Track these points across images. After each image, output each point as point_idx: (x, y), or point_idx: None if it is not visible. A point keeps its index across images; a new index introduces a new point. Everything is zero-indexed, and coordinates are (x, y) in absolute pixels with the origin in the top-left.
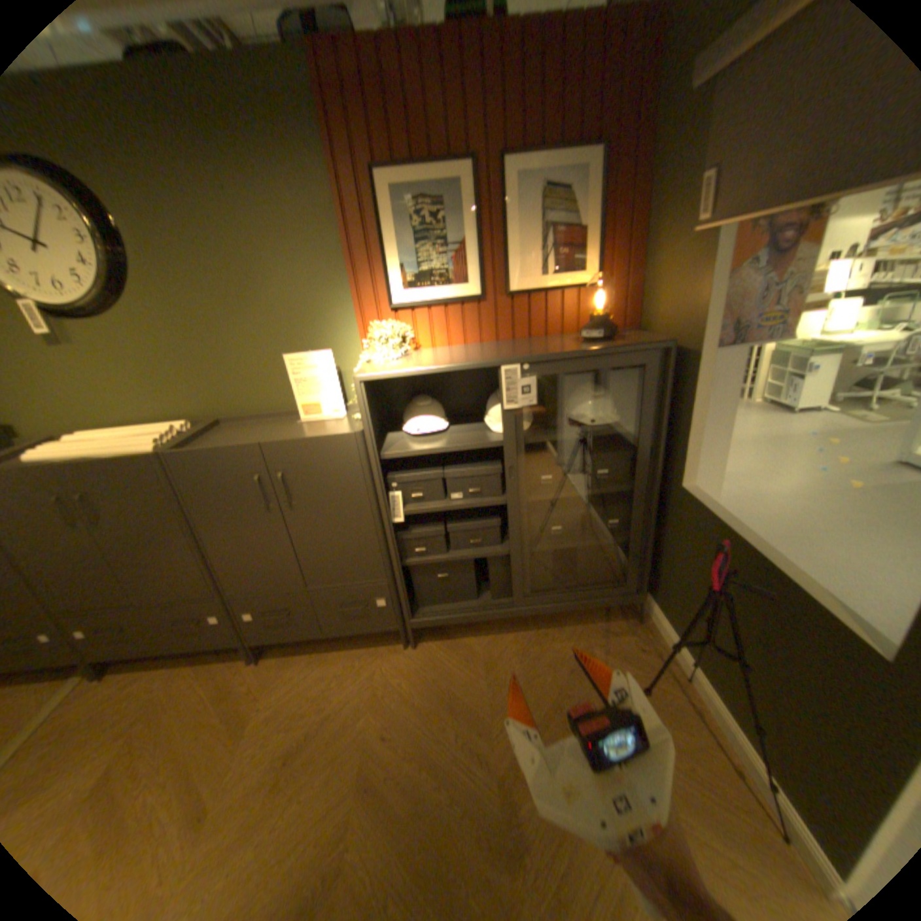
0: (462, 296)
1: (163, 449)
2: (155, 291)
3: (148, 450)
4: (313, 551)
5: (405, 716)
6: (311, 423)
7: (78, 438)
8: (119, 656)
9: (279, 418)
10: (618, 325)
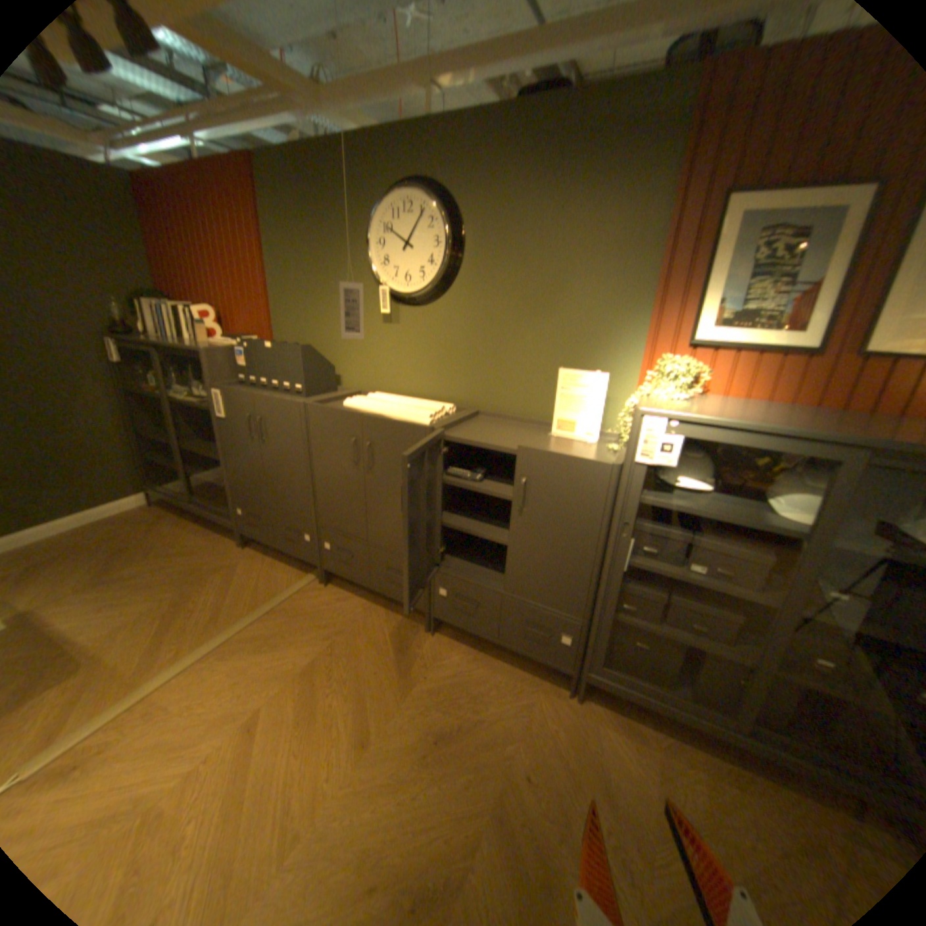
0: (792, 344)
1: (437, 424)
2: (472, 290)
3: (426, 422)
4: (523, 560)
5: (557, 770)
6: (561, 438)
7: (375, 396)
8: (344, 574)
9: (531, 424)
10: None
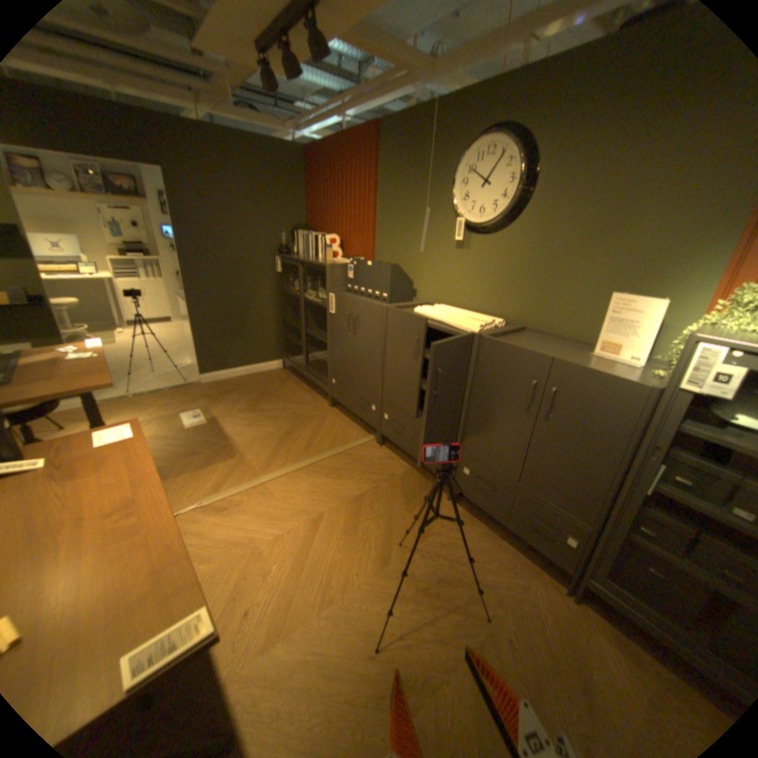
0: None
1: (485, 333)
2: (539, 220)
3: (477, 330)
4: (543, 460)
5: (541, 647)
6: (604, 359)
7: (441, 308)
8: (395, 440)
9: (575, 343)
10: None
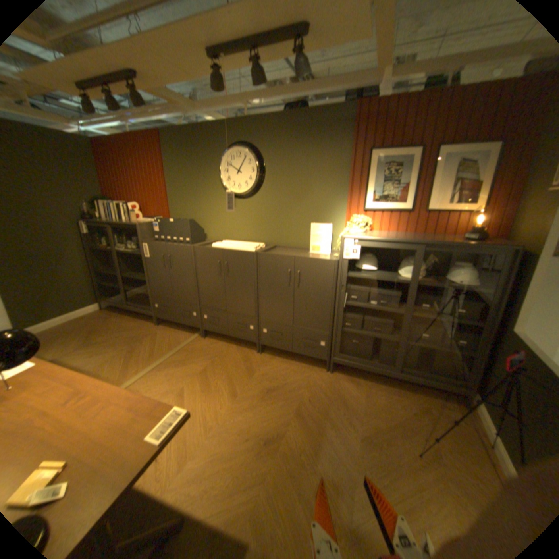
0: (402, 208)
1: (258, 251)
2: (270, 191)
3: (253, 250)
4: (301, 308)
5: (322, 397)
6: (314, 254)
7: (225, 242)
8: (215, 330)
9: (300, 249)
10: (493, 234)
